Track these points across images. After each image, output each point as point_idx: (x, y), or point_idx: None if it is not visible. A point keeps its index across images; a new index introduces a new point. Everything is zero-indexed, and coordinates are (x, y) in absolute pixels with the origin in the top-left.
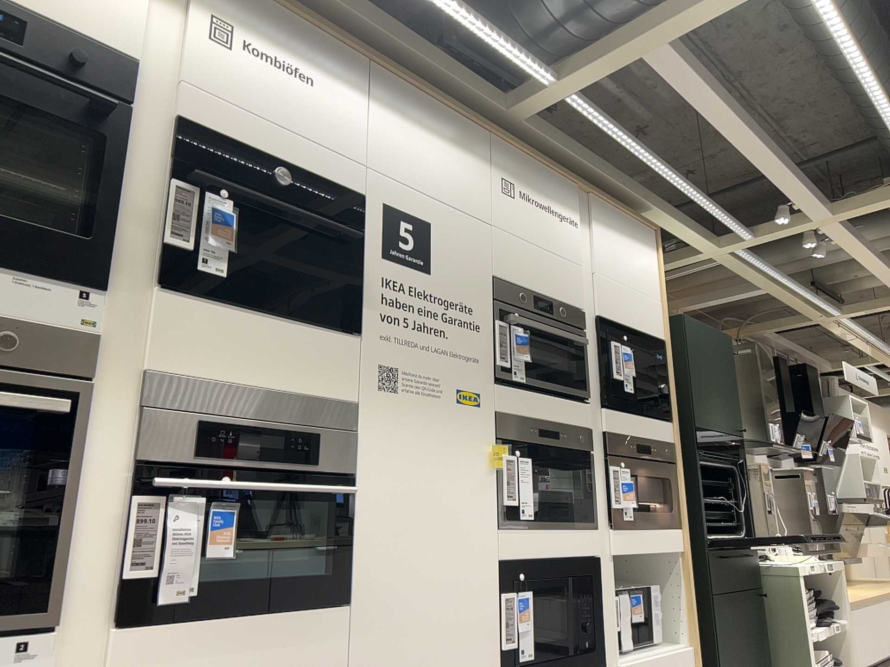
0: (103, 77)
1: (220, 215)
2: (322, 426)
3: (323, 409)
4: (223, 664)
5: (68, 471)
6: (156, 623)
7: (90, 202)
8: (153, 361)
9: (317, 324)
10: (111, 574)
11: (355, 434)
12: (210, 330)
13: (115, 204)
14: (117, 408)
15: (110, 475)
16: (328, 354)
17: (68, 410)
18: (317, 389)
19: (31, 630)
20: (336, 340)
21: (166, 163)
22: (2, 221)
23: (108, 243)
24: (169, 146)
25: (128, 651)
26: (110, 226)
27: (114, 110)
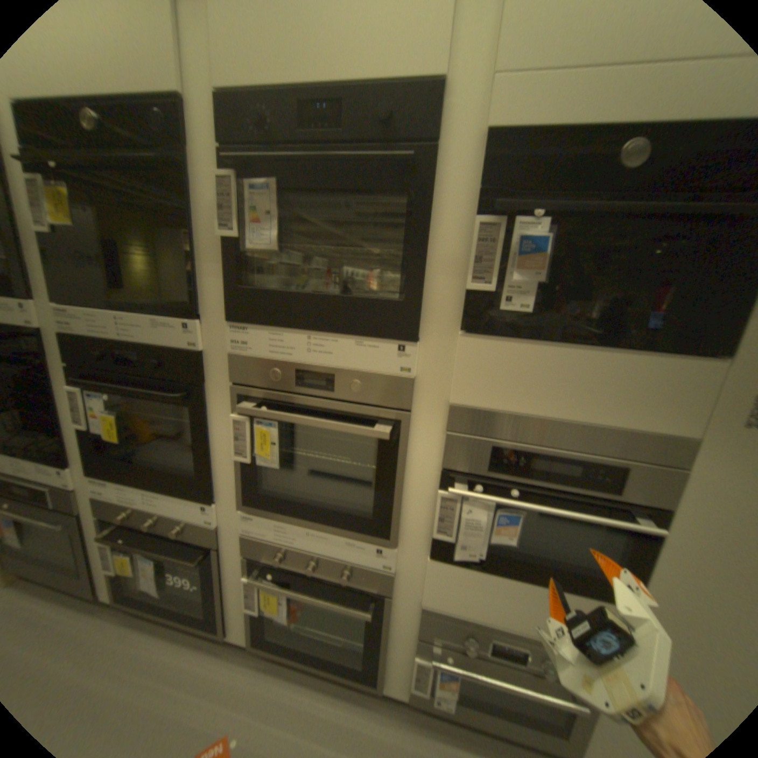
0: (407, 123)
1: (529, 243)
2: (637, 459)
3: (643, 444)
4: (503, 603)
5: (397, 468)
6: (456, 565)
7: (407, 260)
8: (455, 397)
9: (656, 349)
10: (428, 529)
11: (689, 469)
12: (509, 368)
13: (424, 261)
14: (430, 428)
15: (426, 472)
16: (664, 386)
17: (389, 438)
18: (638, 422)
19: (384, 546)
20: (684, 367)
21: (473, 197)
22: (346, 299)
23: (419, 299)
24: (477, 173)
25: (437, 574)
26: (420, 283)
27: (414, 162)
